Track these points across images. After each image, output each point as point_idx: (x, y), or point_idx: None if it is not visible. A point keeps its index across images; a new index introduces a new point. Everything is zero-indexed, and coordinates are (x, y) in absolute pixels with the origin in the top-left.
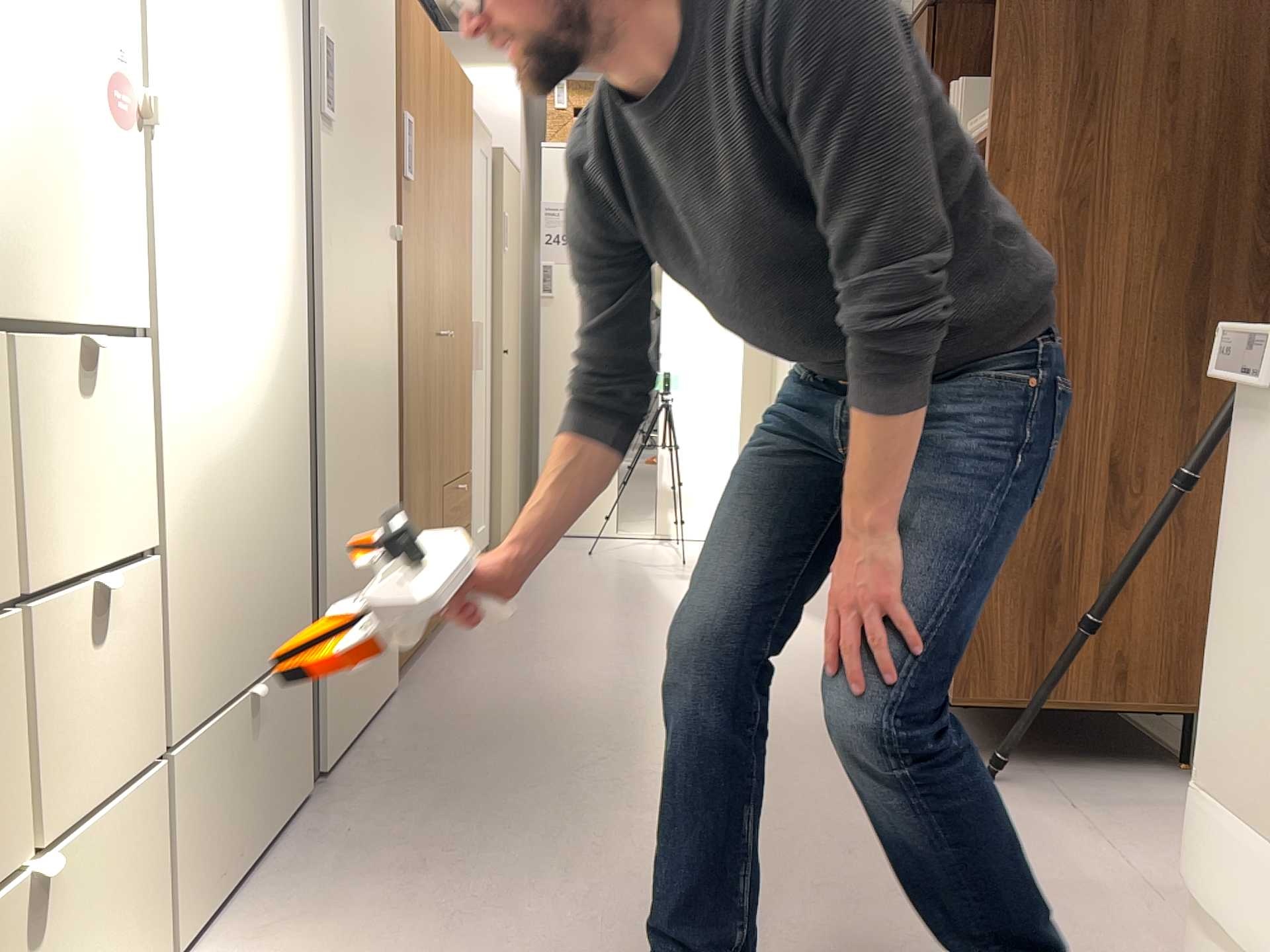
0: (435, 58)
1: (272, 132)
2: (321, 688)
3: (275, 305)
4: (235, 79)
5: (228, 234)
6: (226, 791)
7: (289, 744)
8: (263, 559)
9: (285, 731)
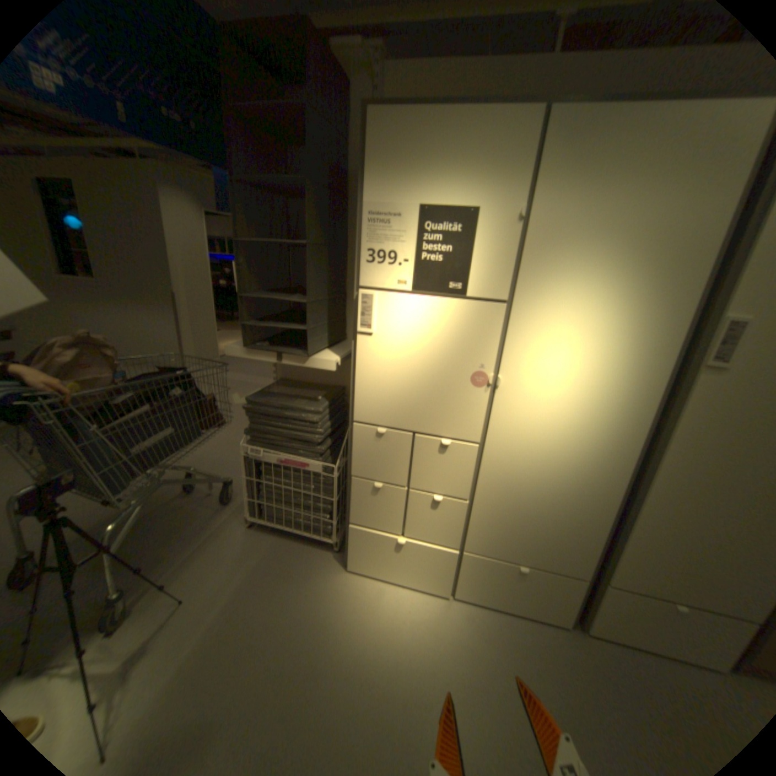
0: None
1: (624, 380)
2: (602, 606)
3: (600, 451)
4: (585, 361)
5: (557, 421)
6: (497, 582)
7: (555, 602)
8: (552, 535)
9: (552, 596)
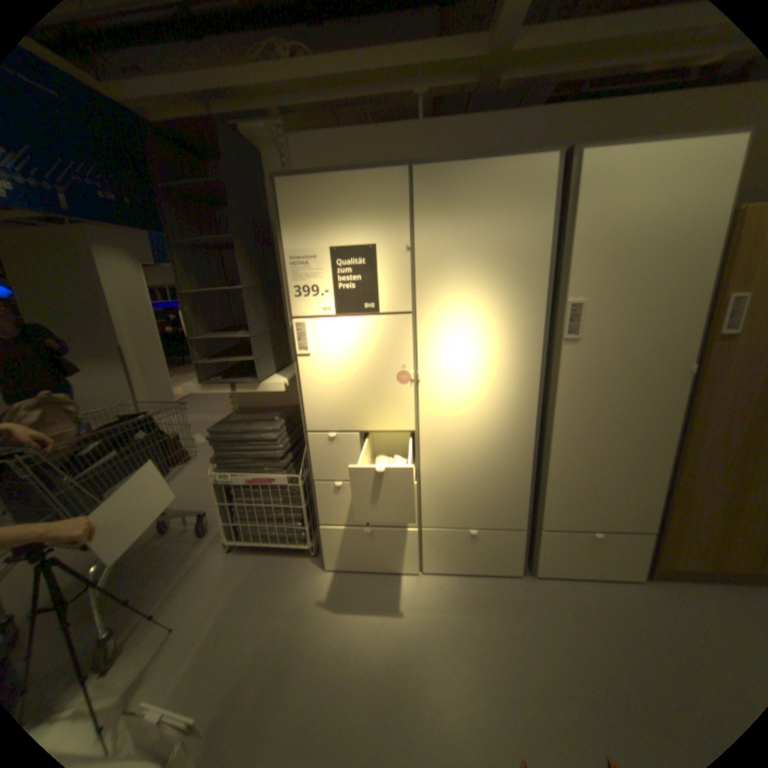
0: None
1: (511, 360)
2: (541, 550)
3: (508, 419)
4: (480, 350)
5: (470, 400)
6: (454, 549)
7: (504, 555)
8: (488, 497)
9: (500, 550)
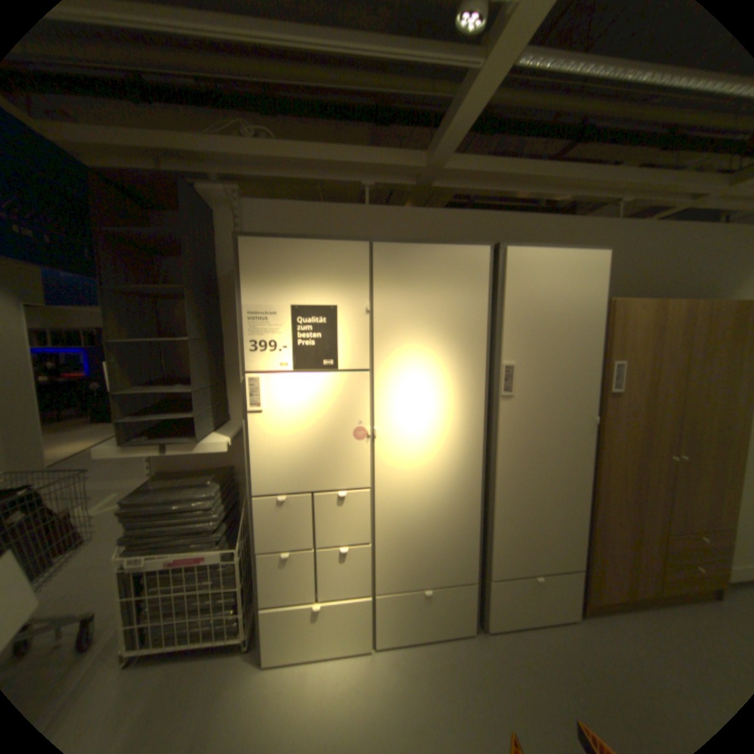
0: (678, 315)
1: (459, 414)
2: (491, 603)
3: (457, 471)
4: (432, 406)
5: (423, 454)
6: (409, 616)
7: (458, 615)
8: (442, 552)
9: (454, 609)
